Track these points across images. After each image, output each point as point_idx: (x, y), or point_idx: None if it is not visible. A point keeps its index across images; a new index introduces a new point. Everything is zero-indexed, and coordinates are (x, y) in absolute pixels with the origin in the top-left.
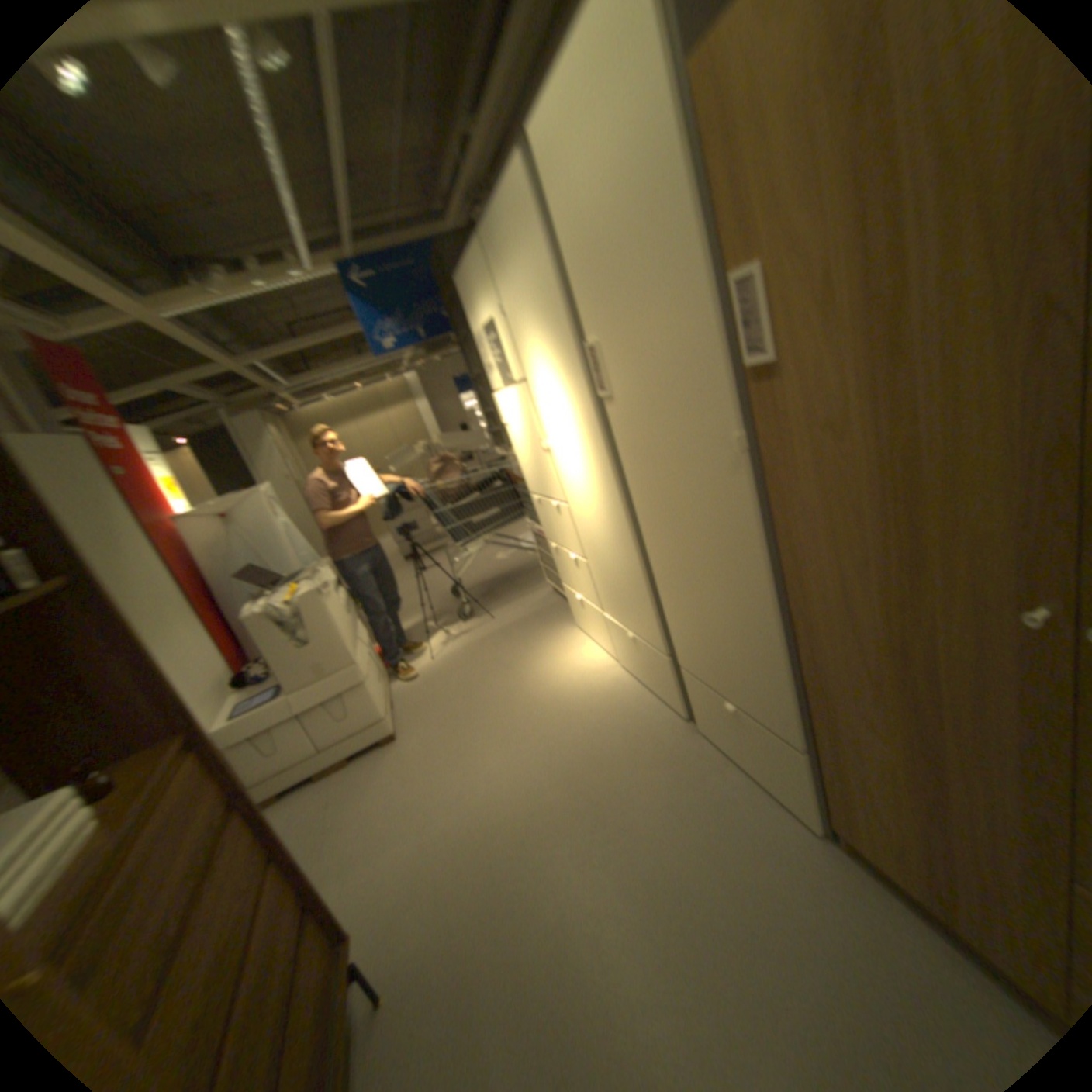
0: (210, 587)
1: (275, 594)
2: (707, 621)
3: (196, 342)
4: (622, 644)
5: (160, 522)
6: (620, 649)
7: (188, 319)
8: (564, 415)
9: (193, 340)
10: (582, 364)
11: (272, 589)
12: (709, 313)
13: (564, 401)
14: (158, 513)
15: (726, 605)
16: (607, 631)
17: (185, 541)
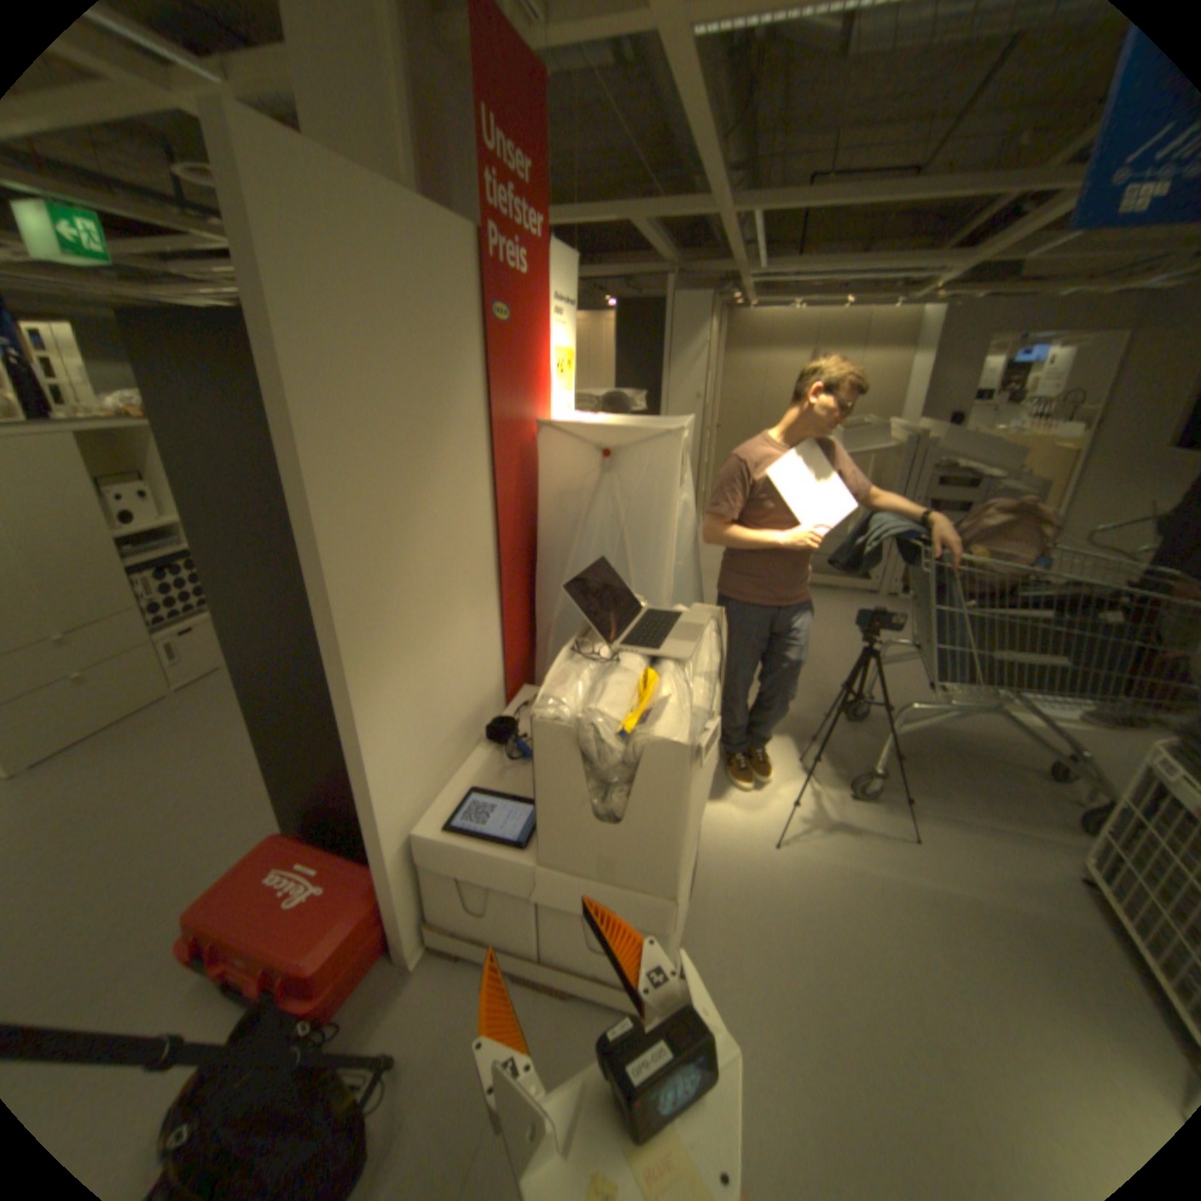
0: (542, 554)
1: (618, 675)
2: None
3: (714, 135)
4: None
5: (529, 422)
6: None
7: (719, 98)
8: None
9: (713, 128)
10: None
11: (618, 633)
12: None
13: None
14: (533, 407)
15: None
16: None
17: (544, 470)
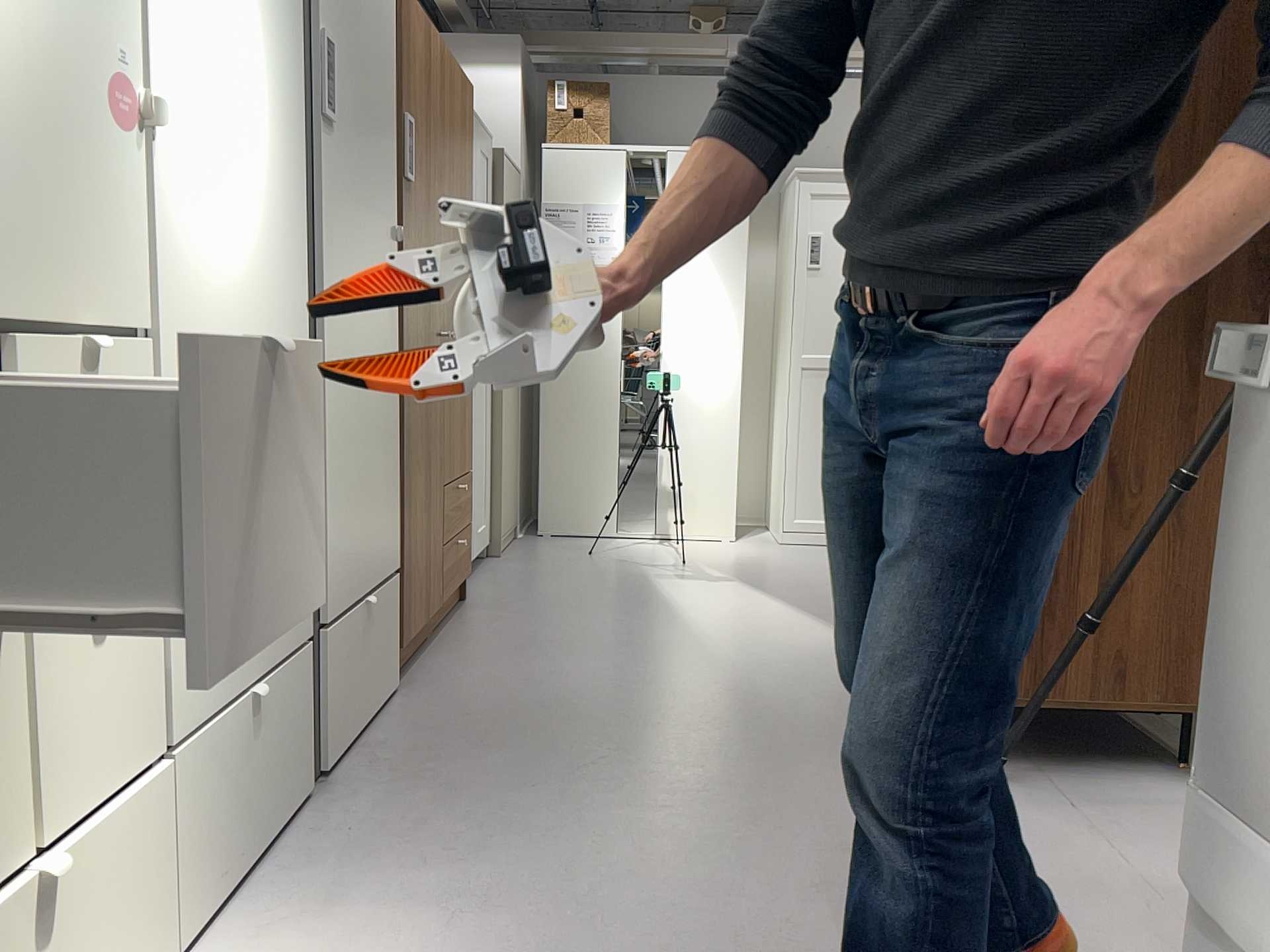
0: None
1: None
2: (363, 467)
3: None
4: (215, 803)
5: None
6: (203, 847)
7: None
8: (244, 85)
9: None
10: (295, 42)
11: None
12: (394, 127)
13: (254, 61)
14: None
15: (377, 422)
16: (155, 857)
17: None
